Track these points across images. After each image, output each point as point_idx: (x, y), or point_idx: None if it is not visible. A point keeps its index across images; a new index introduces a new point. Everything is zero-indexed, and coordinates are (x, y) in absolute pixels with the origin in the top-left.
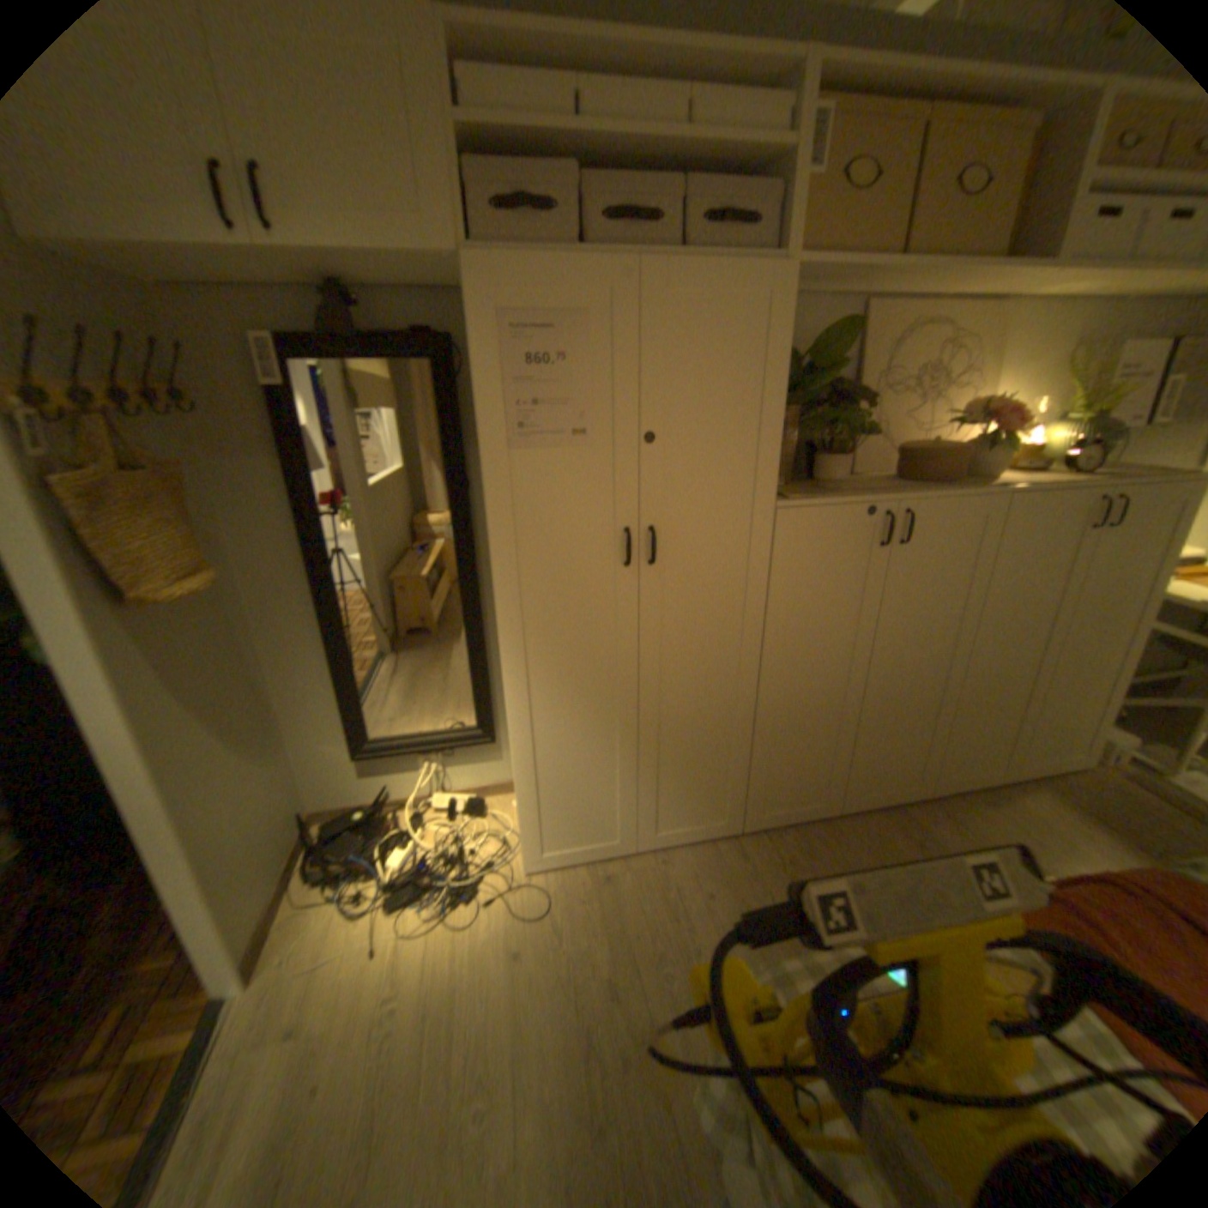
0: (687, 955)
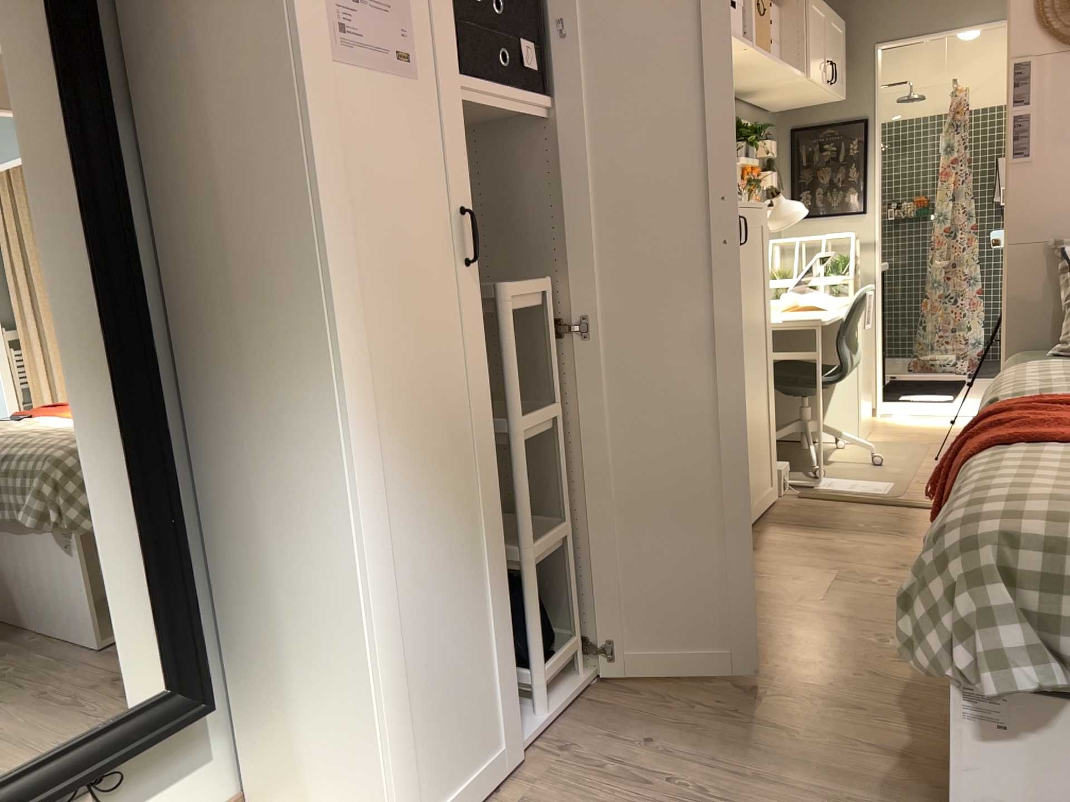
0: (690, 797)
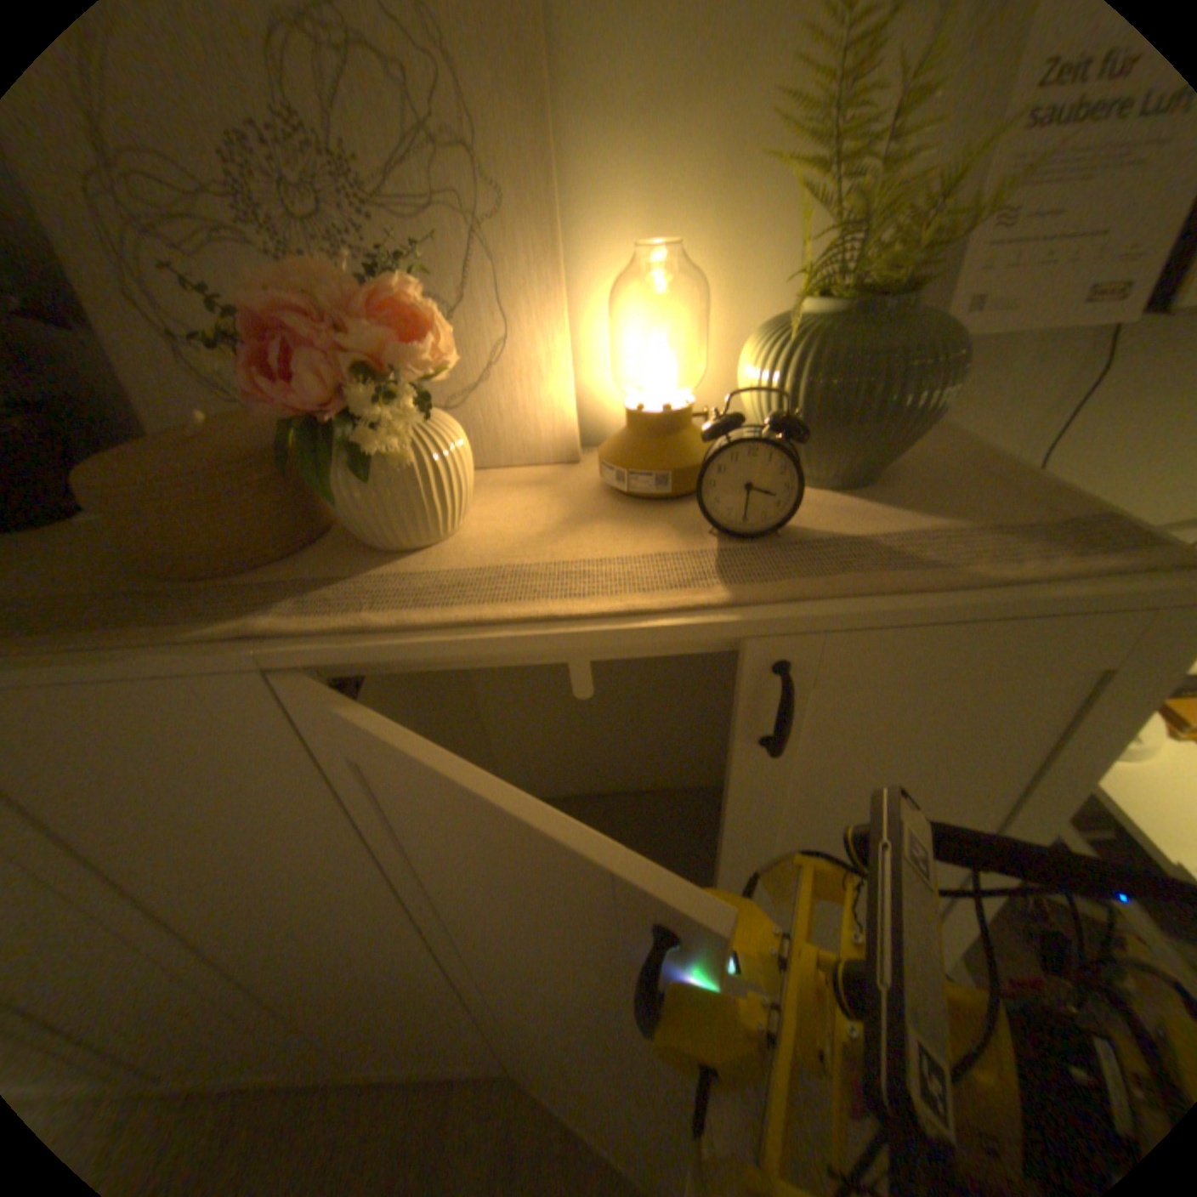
0: None
